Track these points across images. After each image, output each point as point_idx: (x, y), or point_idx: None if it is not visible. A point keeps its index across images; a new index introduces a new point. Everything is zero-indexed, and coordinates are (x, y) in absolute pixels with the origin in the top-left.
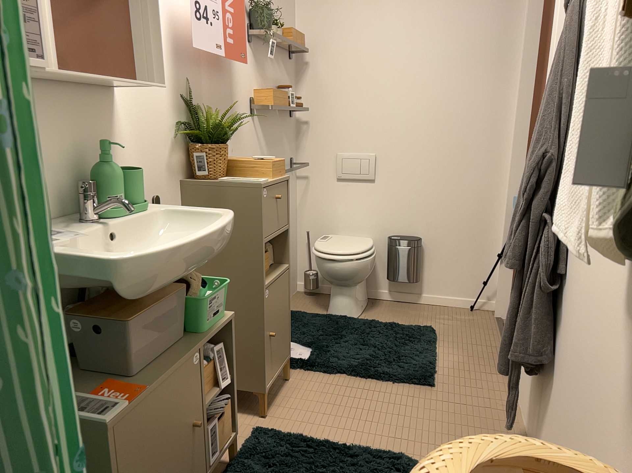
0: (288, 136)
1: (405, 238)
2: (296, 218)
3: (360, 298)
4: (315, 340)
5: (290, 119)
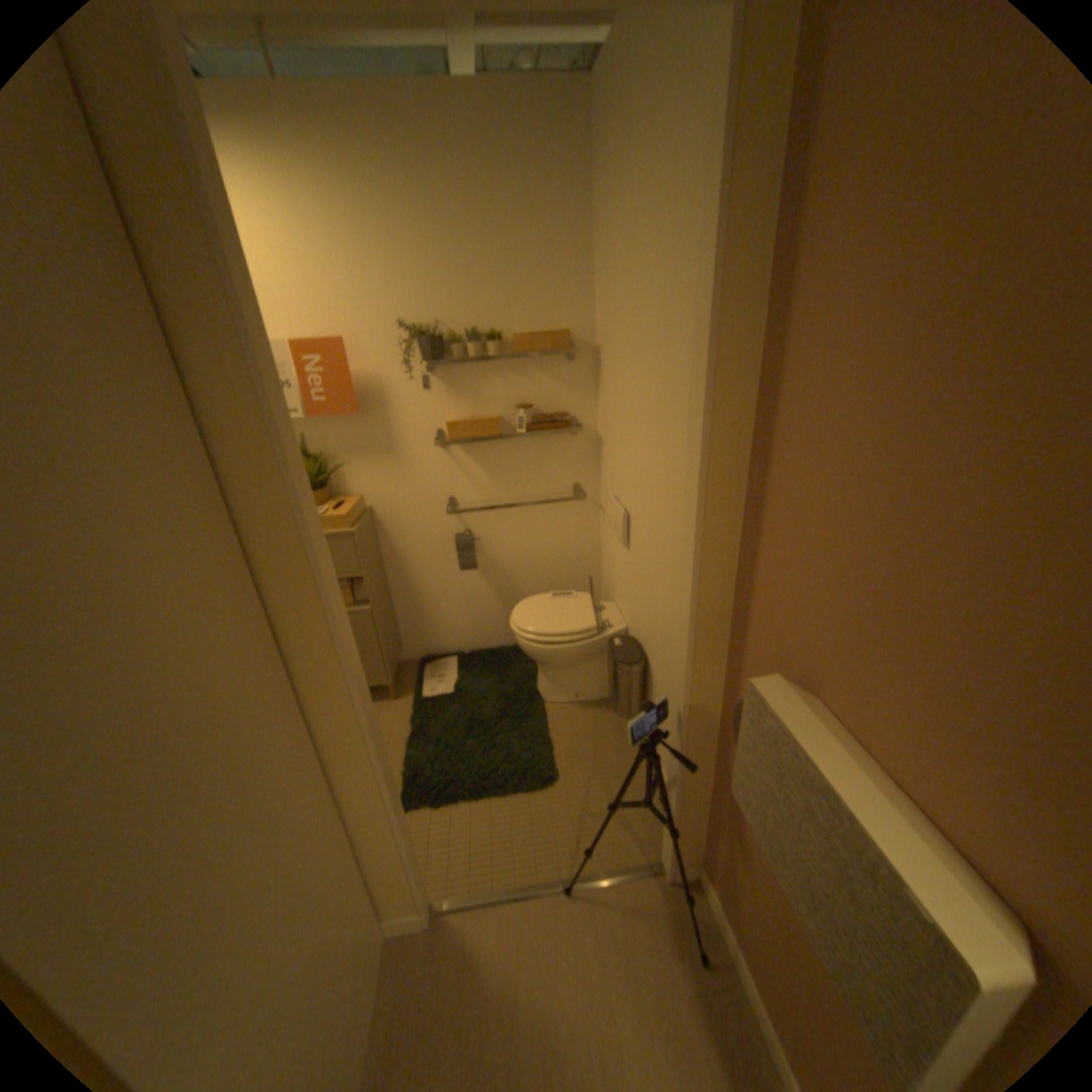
0: (559, 455)
1: (631, 649)
2: (591, 553)
3: (573, 685)
4: (461, 690)
5: (564, 434)
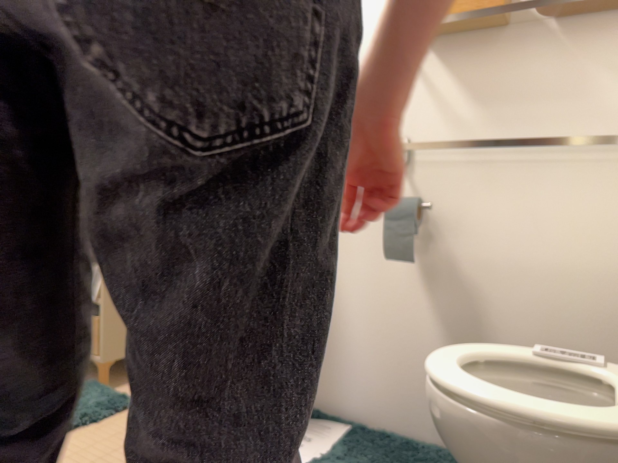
0: None
1: None
2: None
3: None
4: None
5: None
